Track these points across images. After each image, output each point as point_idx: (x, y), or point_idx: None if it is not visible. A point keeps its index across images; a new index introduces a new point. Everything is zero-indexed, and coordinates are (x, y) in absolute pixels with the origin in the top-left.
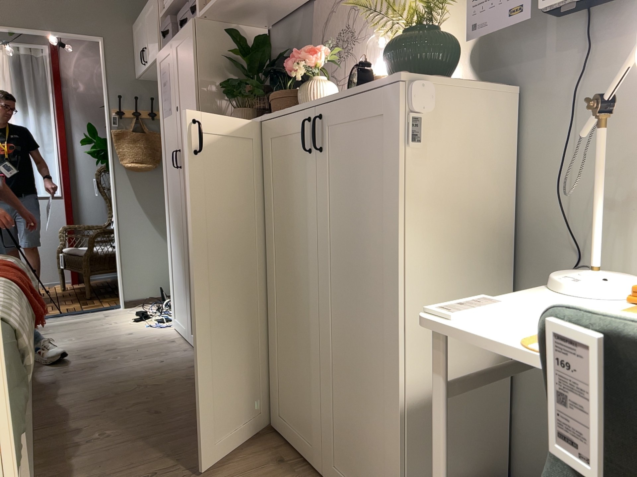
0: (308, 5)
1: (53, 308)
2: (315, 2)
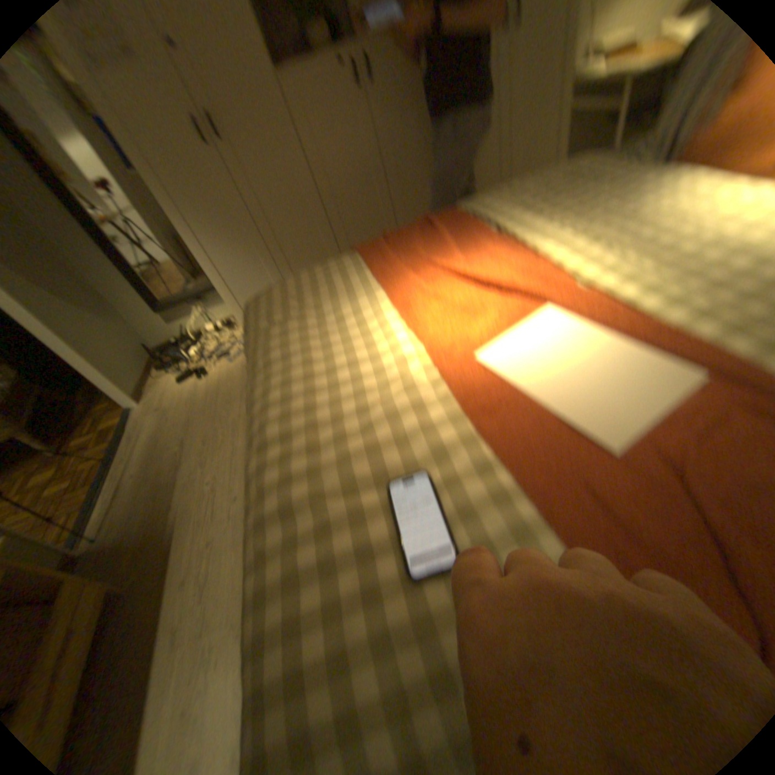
0: None
1: (66, 479)
2: None
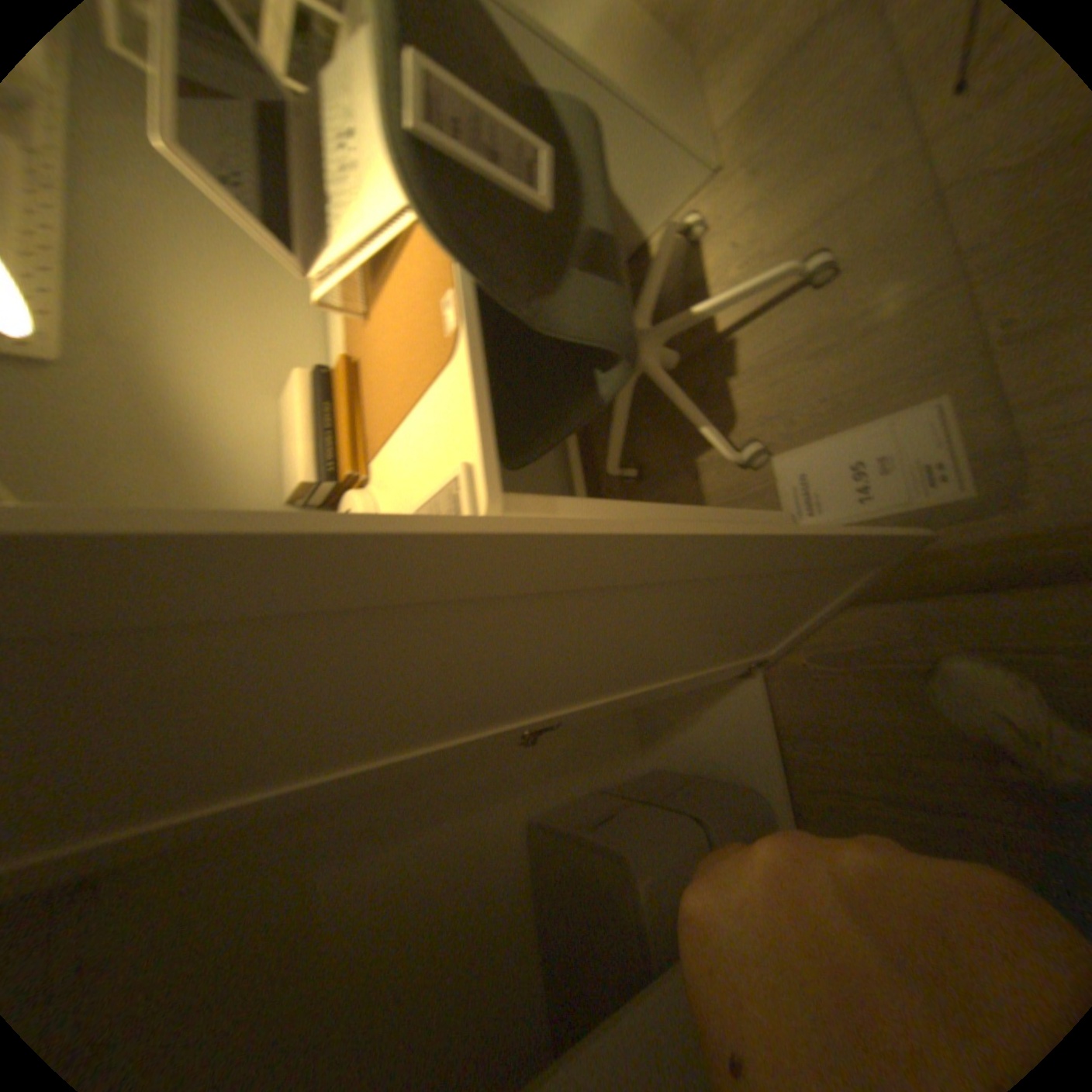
0: None
1: None
2: None
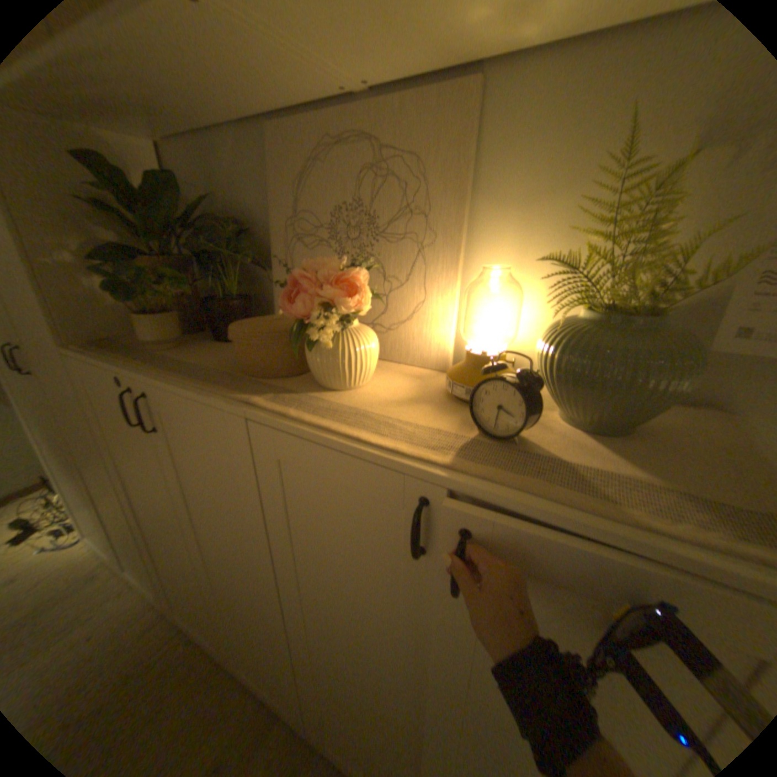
0: (244, 121)
1: None
2: (263, 122)
